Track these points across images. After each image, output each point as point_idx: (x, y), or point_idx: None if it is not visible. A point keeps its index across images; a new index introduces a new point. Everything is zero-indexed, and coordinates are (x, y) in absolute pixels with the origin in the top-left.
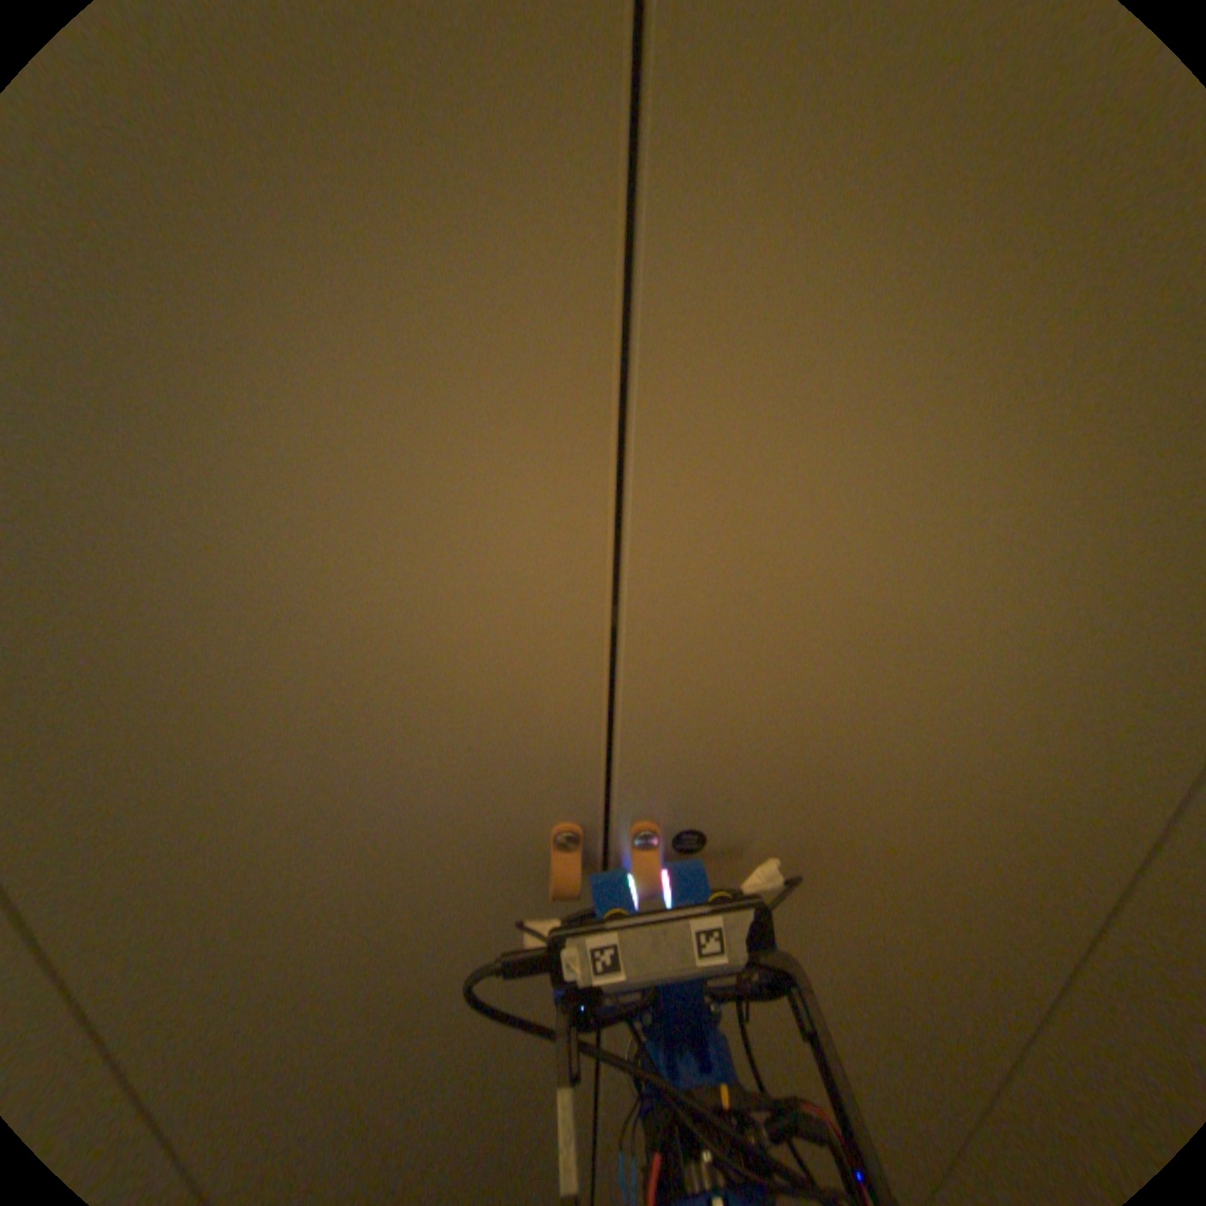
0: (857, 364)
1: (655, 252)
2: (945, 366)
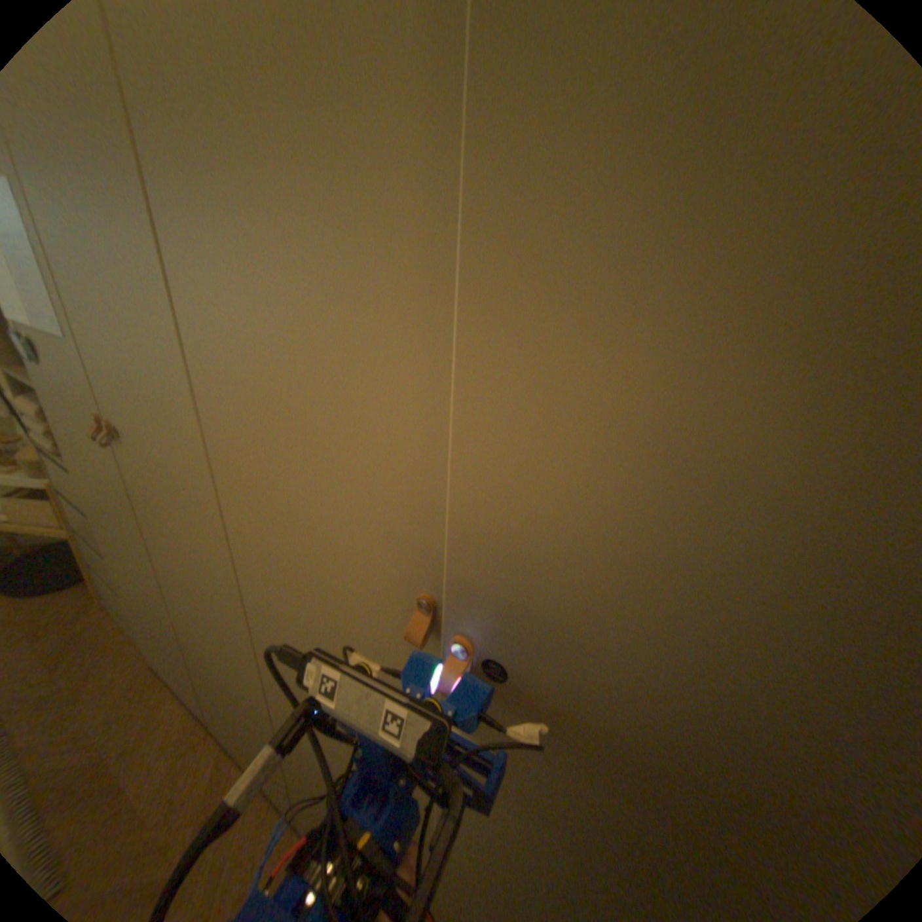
0: (638, 276)
1: (493, 193)
2: (733, 280)
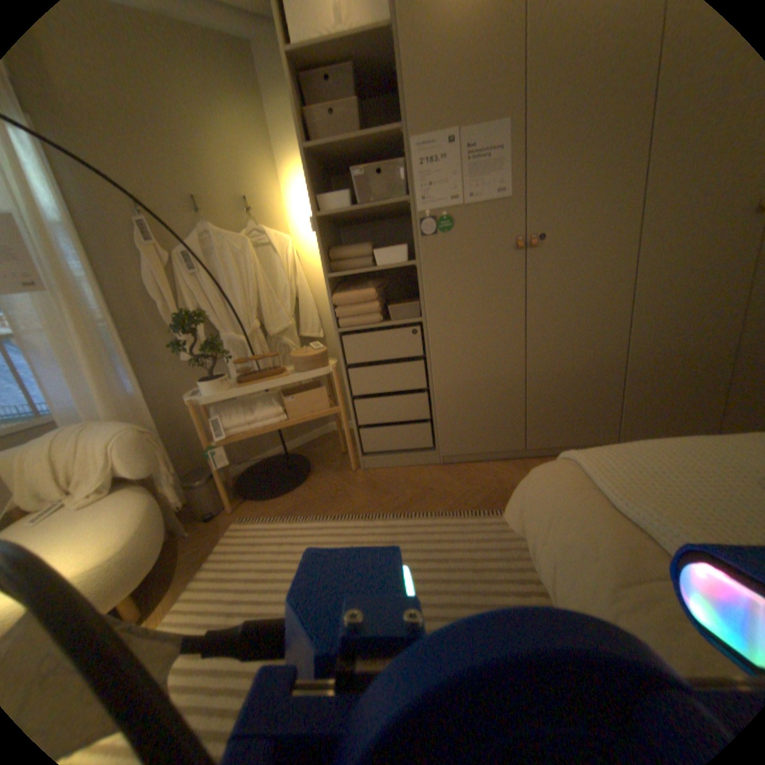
0: None
1: None
2: None
